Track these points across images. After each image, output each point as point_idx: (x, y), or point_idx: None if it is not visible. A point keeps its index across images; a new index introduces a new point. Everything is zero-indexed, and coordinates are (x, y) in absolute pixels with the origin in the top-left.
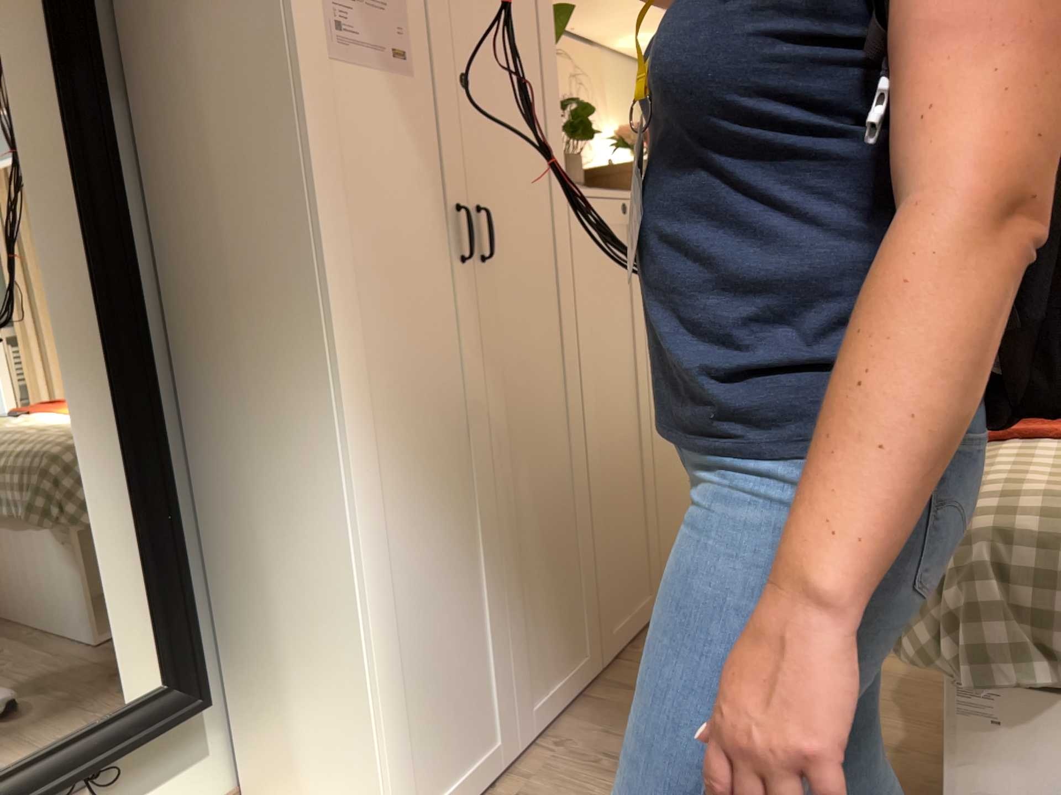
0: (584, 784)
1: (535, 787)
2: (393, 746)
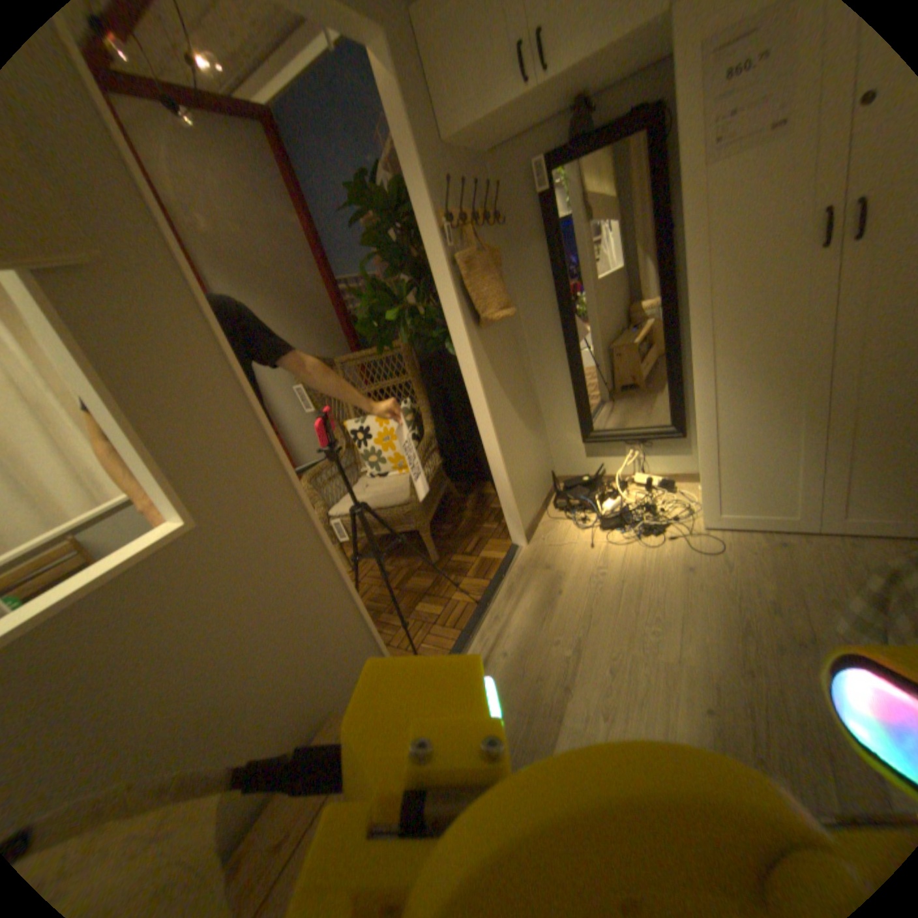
0: (825, 565)
1: (802, 550)
2: (708, 483)
